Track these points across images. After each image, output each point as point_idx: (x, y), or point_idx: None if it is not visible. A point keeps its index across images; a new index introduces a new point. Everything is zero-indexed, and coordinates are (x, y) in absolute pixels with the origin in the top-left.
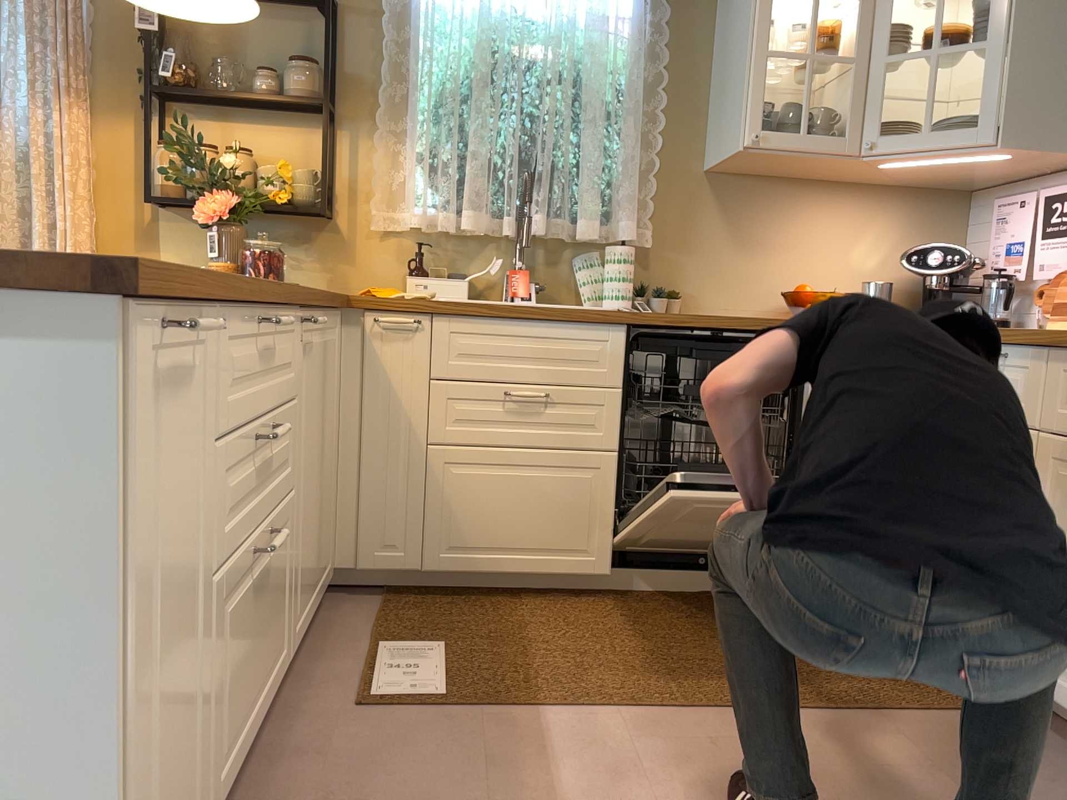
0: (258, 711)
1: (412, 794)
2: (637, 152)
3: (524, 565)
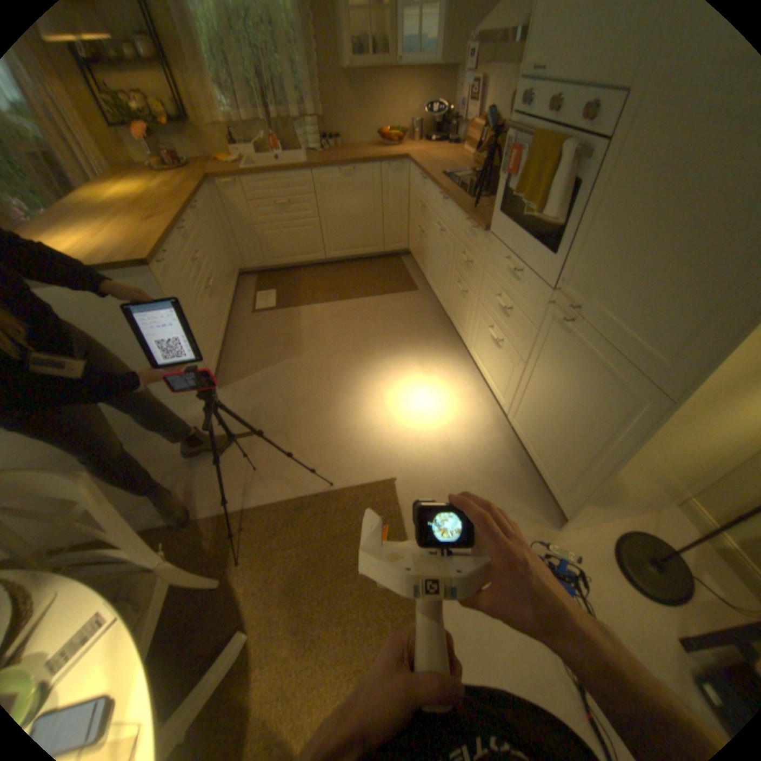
0: (224, 320)
1: (267, 332)
2: (306, 63)
3: (297, 260)
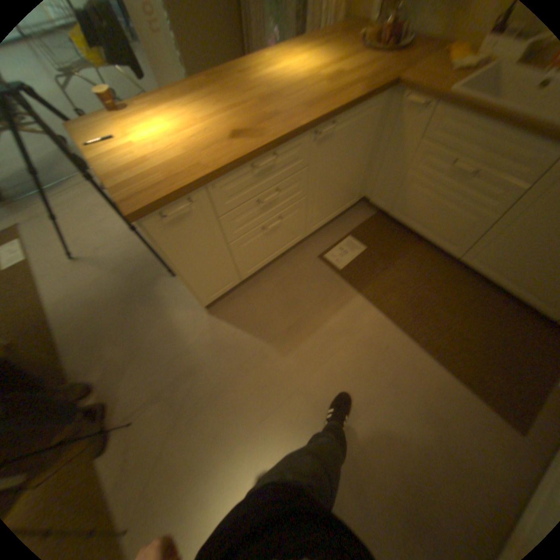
0: (278, 254)
1: (299, 295)
2: None
3: (425, 234)
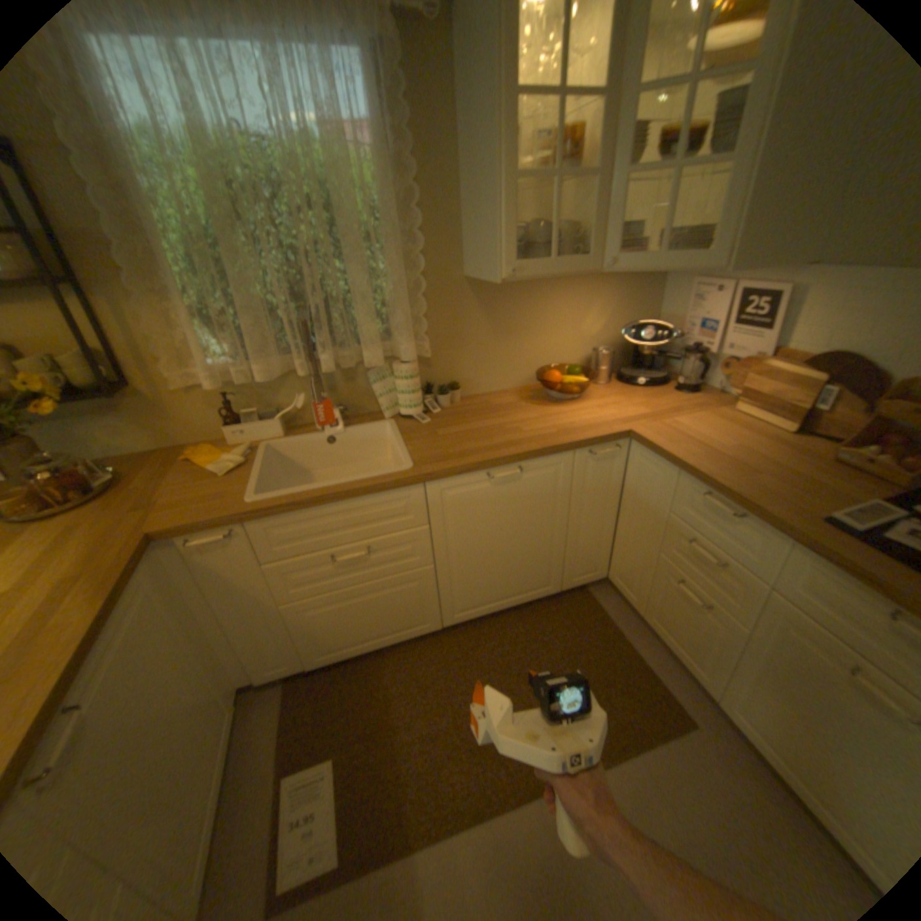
0: None
1: None
2: (403, 270)
3: (380, 644)
